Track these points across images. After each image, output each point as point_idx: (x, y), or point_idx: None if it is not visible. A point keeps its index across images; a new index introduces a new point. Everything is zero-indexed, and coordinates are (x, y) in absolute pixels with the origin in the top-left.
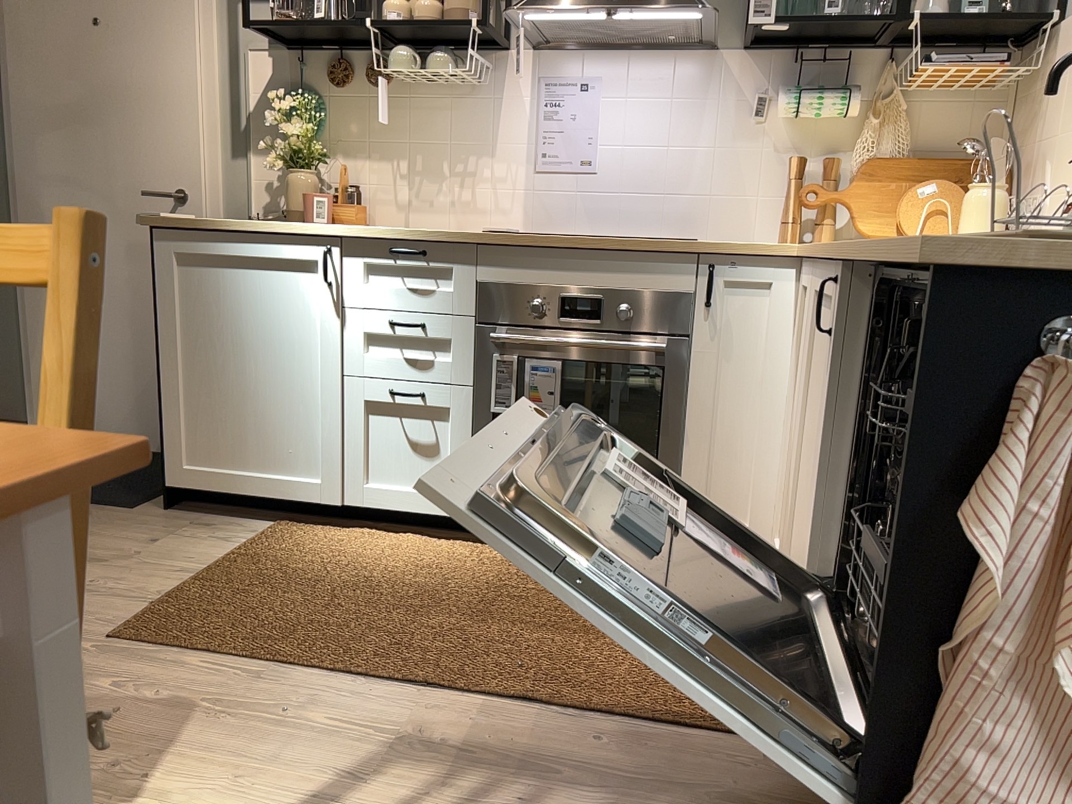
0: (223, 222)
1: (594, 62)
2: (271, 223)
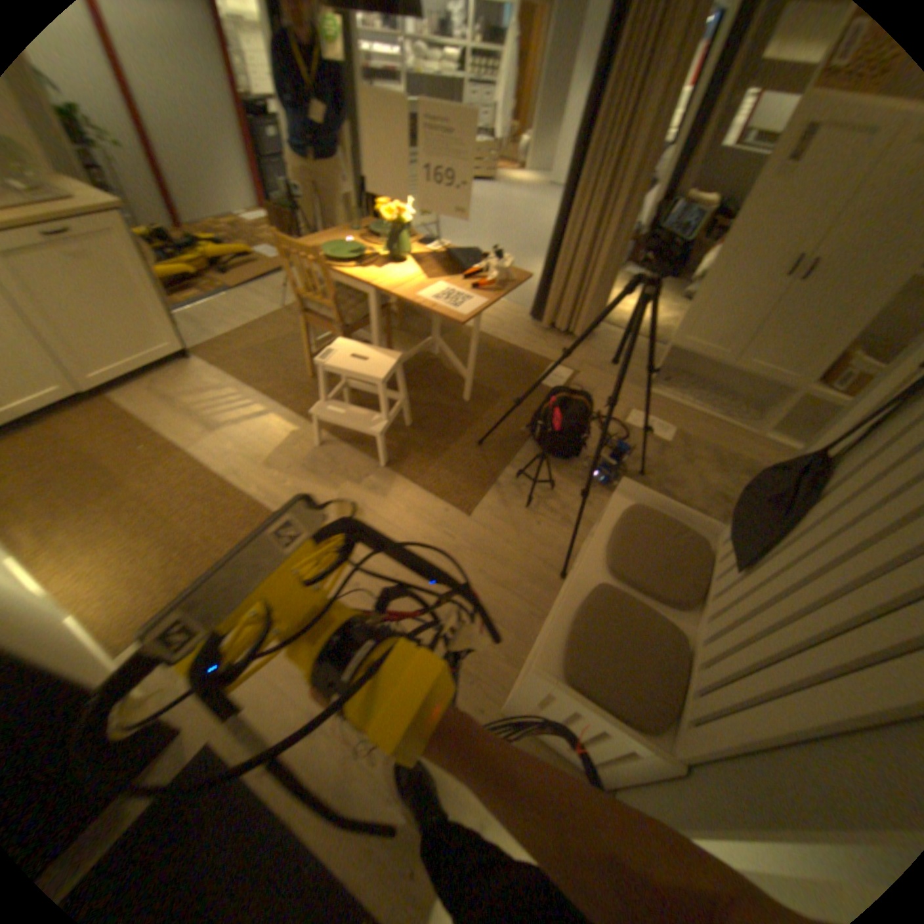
0: None
1: None
2: None
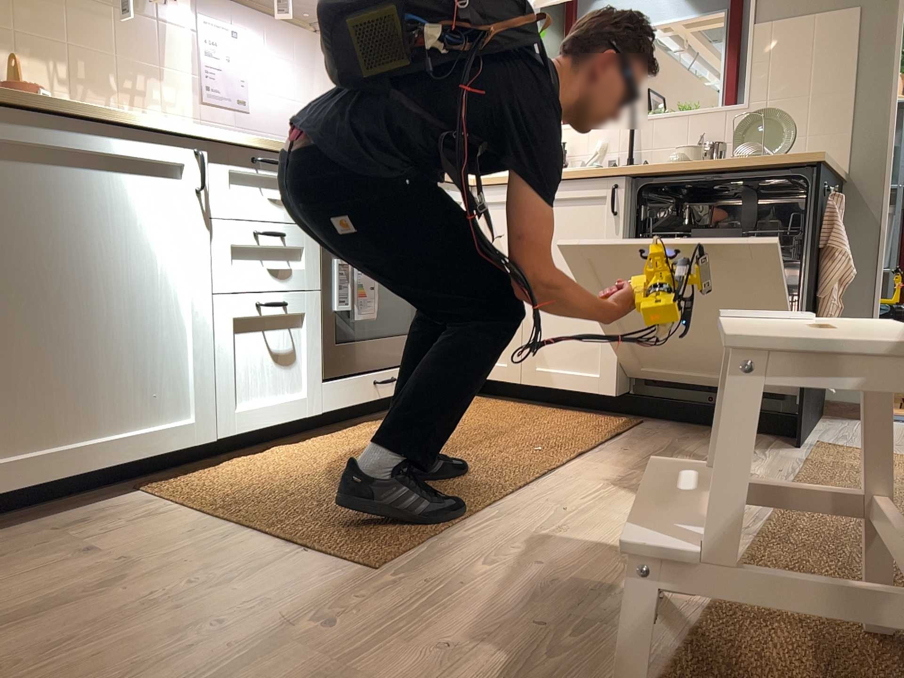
0: (67, 105)
1: (243, 18)
2: (124, 115)
